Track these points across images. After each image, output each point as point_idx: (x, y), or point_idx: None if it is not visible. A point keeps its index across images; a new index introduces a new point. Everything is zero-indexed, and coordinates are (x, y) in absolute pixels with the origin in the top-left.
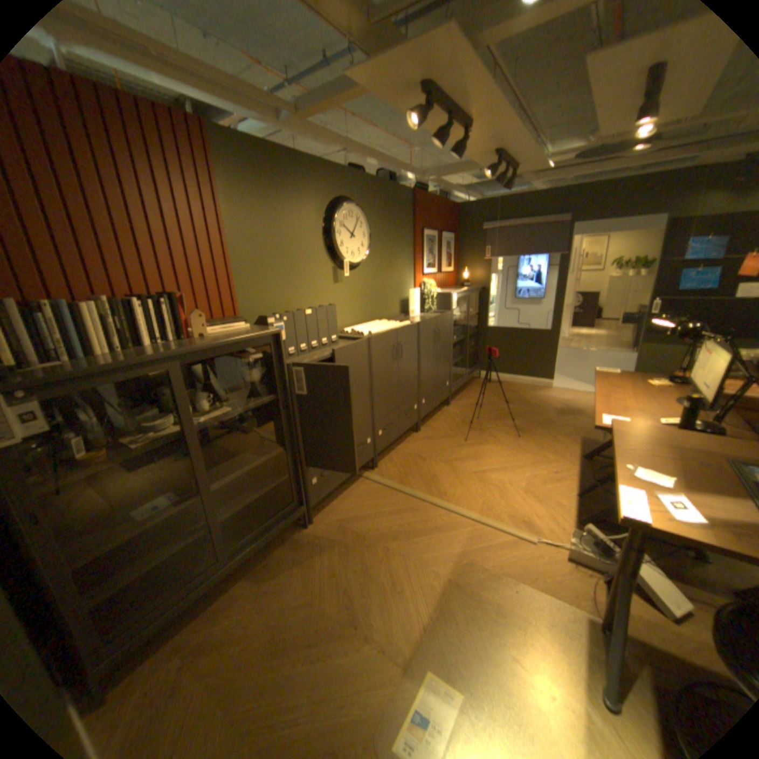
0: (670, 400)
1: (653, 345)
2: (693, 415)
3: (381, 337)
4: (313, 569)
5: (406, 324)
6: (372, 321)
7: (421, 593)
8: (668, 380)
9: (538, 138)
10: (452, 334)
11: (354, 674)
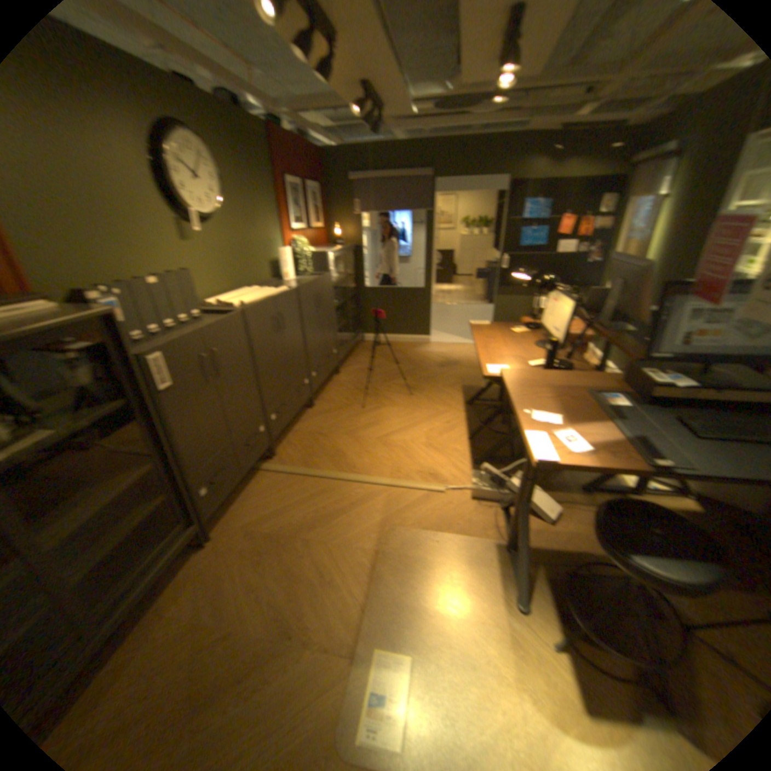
0: (529, 344)
1: (503, 296)
2: (551, 356)
3: (255, 306)
4: (221, 592)
5: (281, 289)
6: (238, 287)
7: (350, 574)
8: (523, 326)
9: (400, 74)
10: (331, 297)
11: (298, 687)
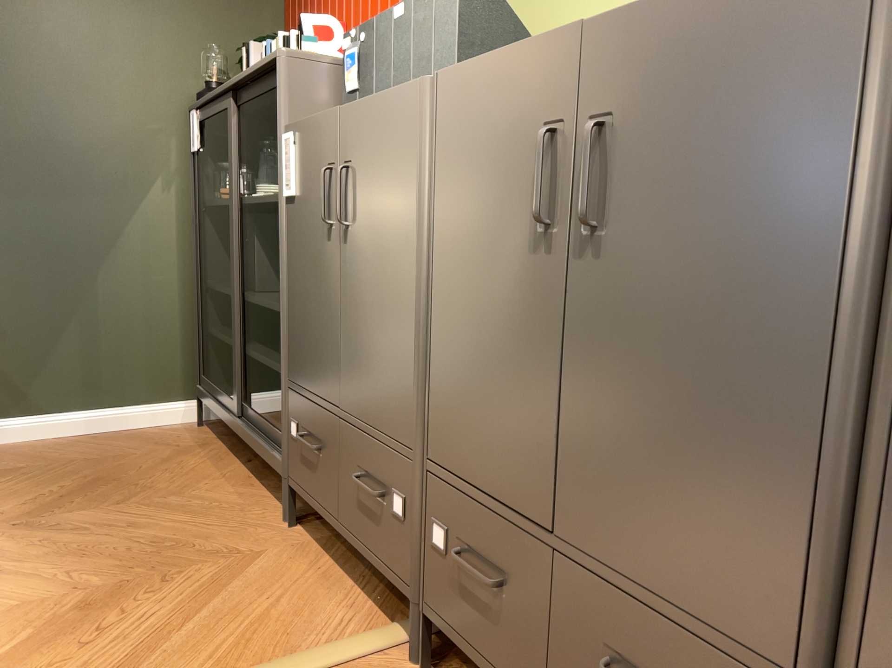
0: None
1: None
2: None
3: (476, 72)
4: (177, 514)
5: None
6: None
7: None
8: None
9: None
10: None
11: None
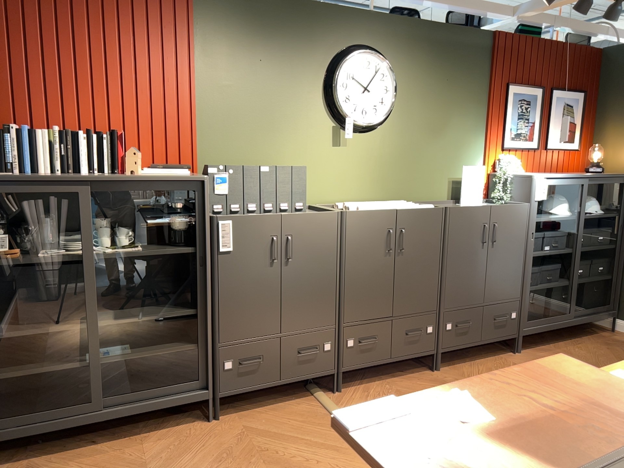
0: None
1: None
2: None
3: (364, 213)
4: (178, 459)
5: (425, 207)
6: (394, 200)
7: None
8: None
9: None
10: (532, 238)
11: None
